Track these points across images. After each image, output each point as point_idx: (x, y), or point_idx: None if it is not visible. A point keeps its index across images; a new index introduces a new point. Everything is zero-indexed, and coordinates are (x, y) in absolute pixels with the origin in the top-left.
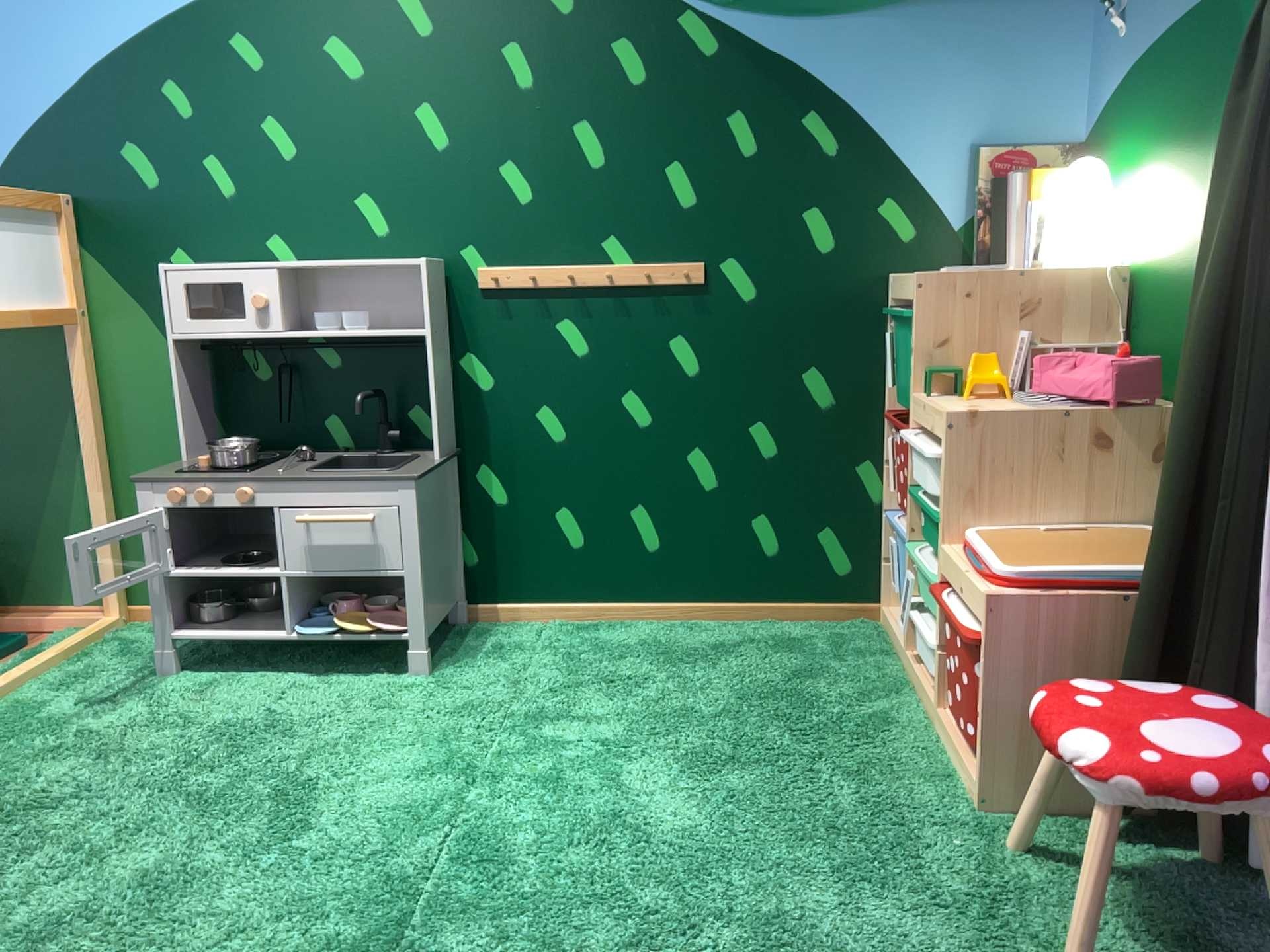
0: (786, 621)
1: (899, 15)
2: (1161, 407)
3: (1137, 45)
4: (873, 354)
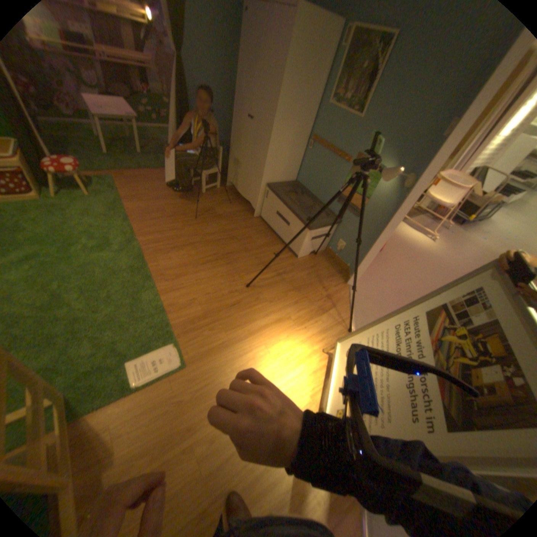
0: None
1: None
2: None
3: None
4: None
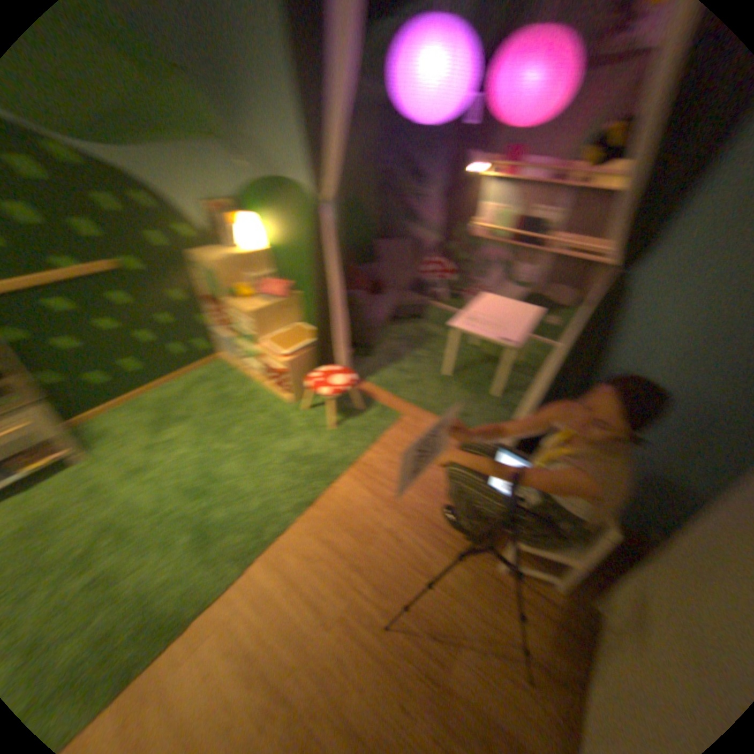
0: (189, 372)
1: (151, 146)
2: (290, 295)
3: (247, 175)
4: (187, 280)
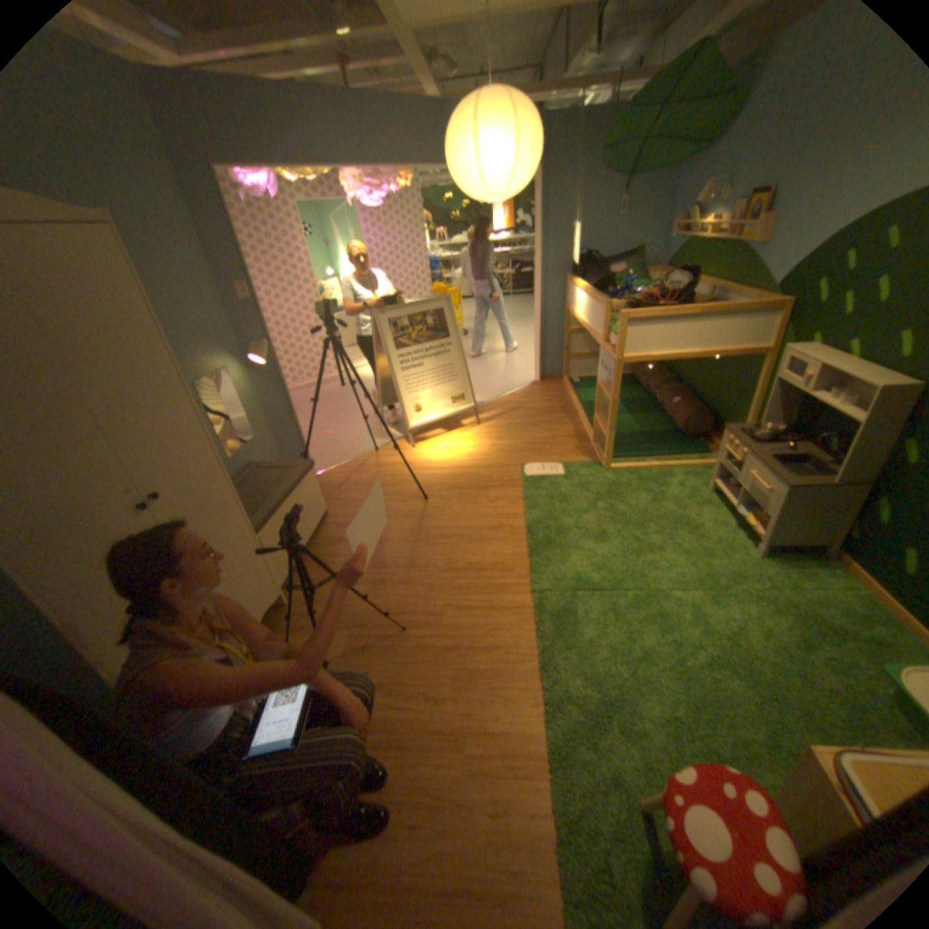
0: None
1: None
2: None
3: None
4: None
